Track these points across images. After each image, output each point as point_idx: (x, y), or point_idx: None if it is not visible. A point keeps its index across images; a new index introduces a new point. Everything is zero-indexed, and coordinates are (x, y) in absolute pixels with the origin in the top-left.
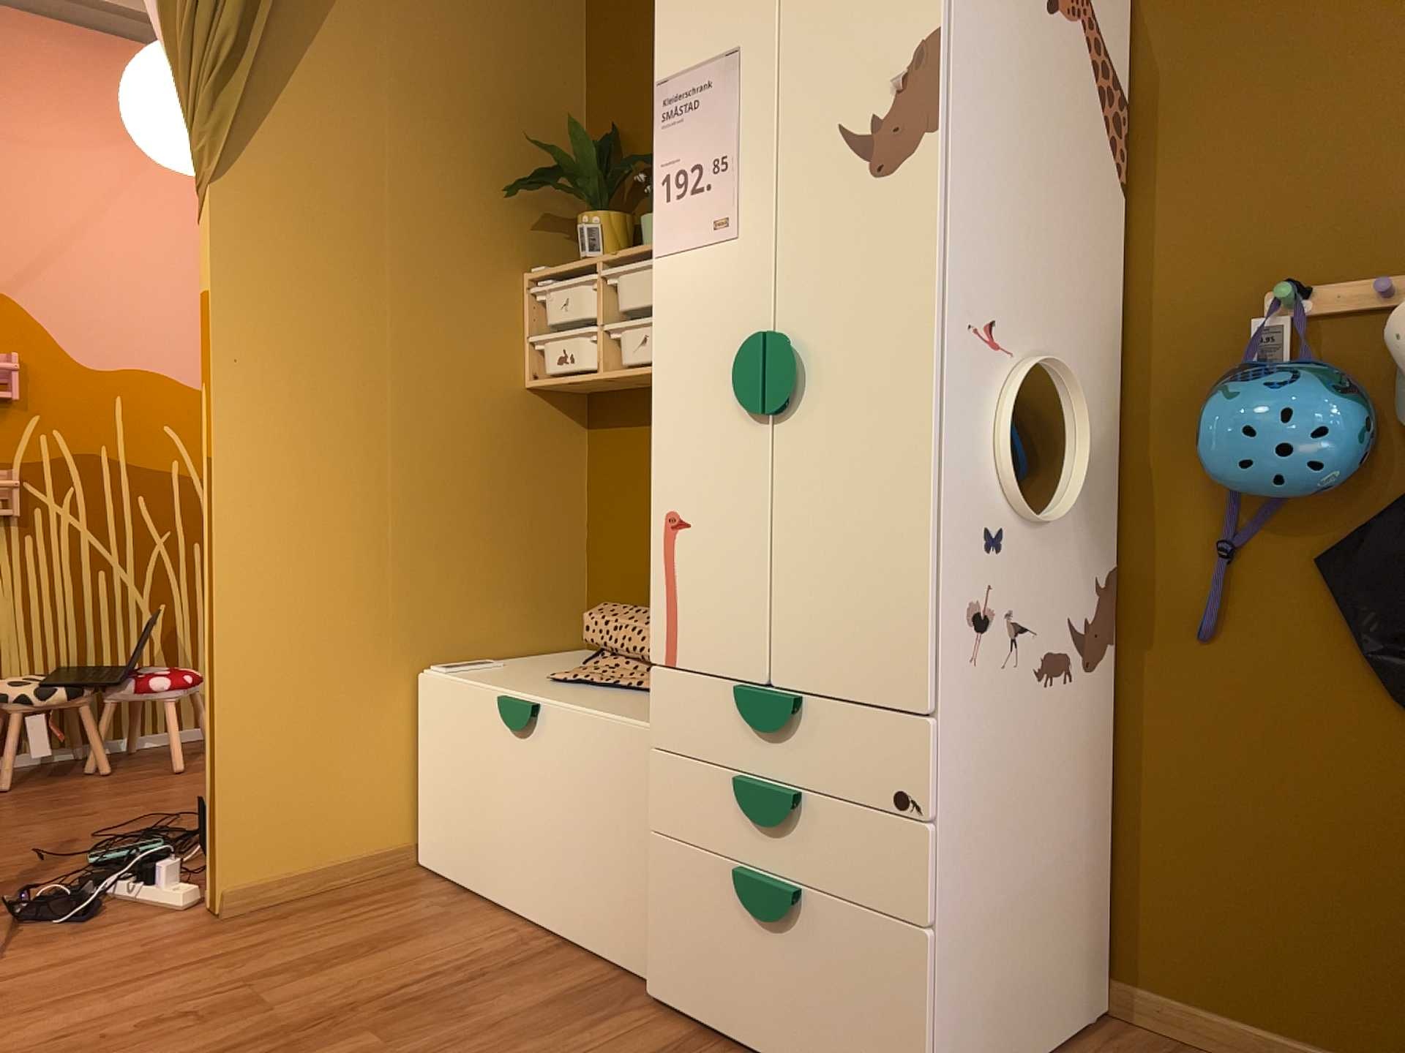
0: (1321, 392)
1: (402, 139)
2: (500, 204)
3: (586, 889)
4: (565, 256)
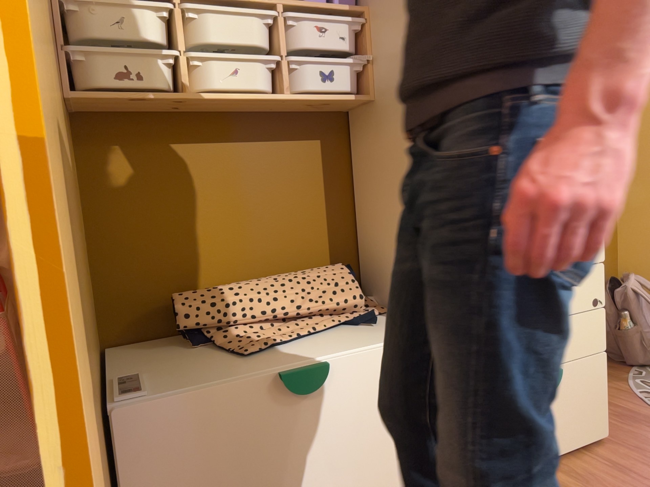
0: None
1: None
2: None
3: (389, 470)
4: None
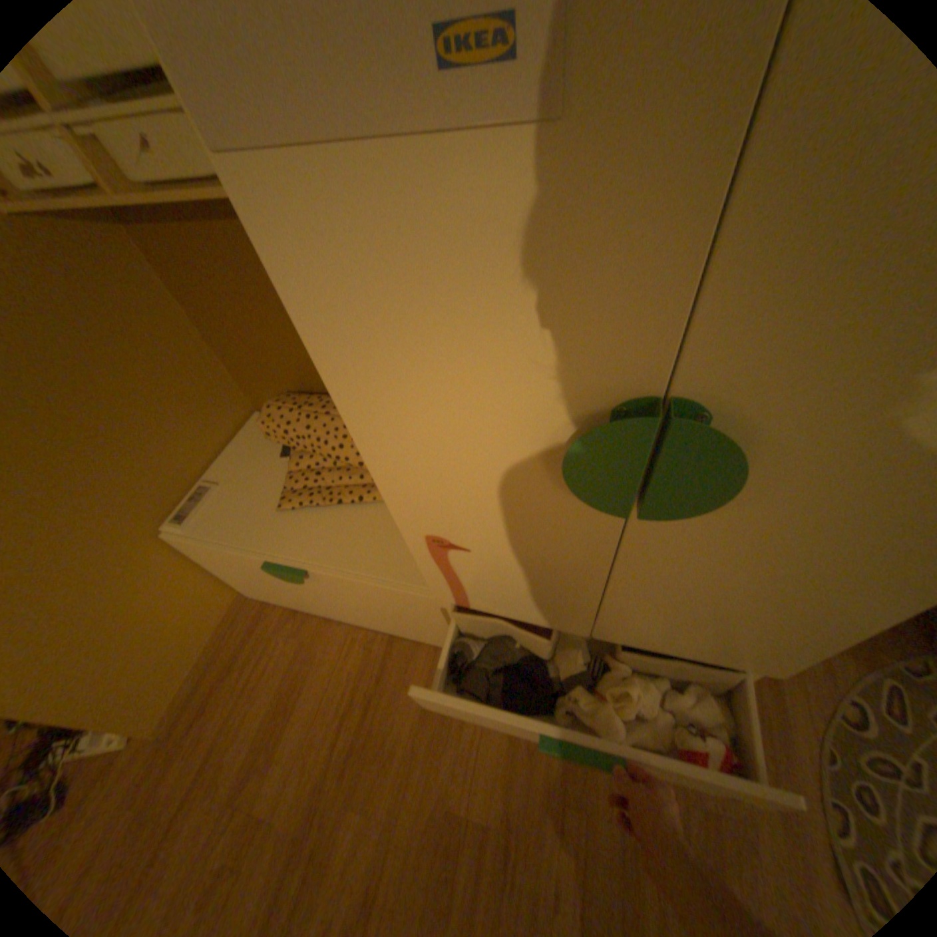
0: None
1: None
2: None
3: (399, 627)
4: None
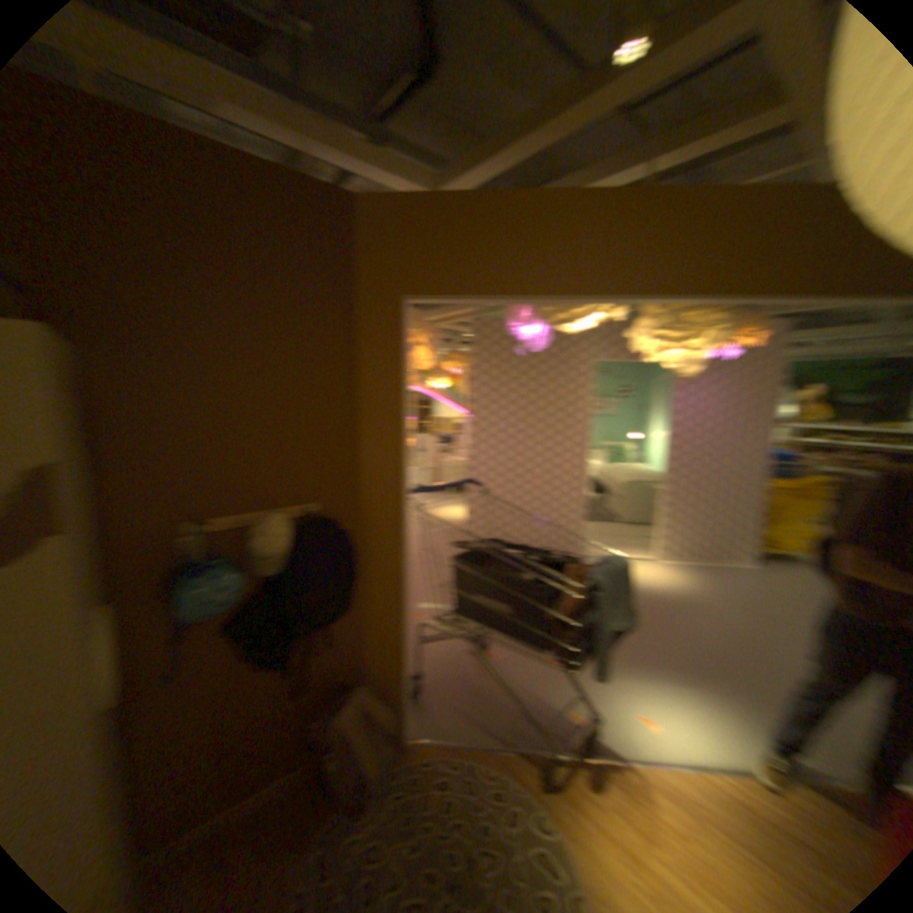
0: (221, 576)
1: None
2: None
3: None
4: None
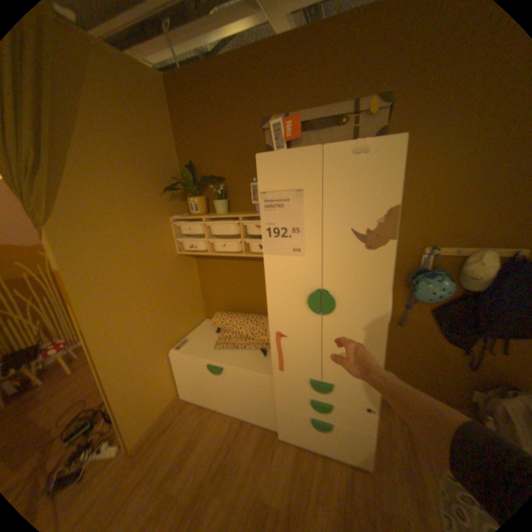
0: (449, 282)
1: (117, 180)
2: (157, 195)
3: (248, 410)
4: (180, 206)
